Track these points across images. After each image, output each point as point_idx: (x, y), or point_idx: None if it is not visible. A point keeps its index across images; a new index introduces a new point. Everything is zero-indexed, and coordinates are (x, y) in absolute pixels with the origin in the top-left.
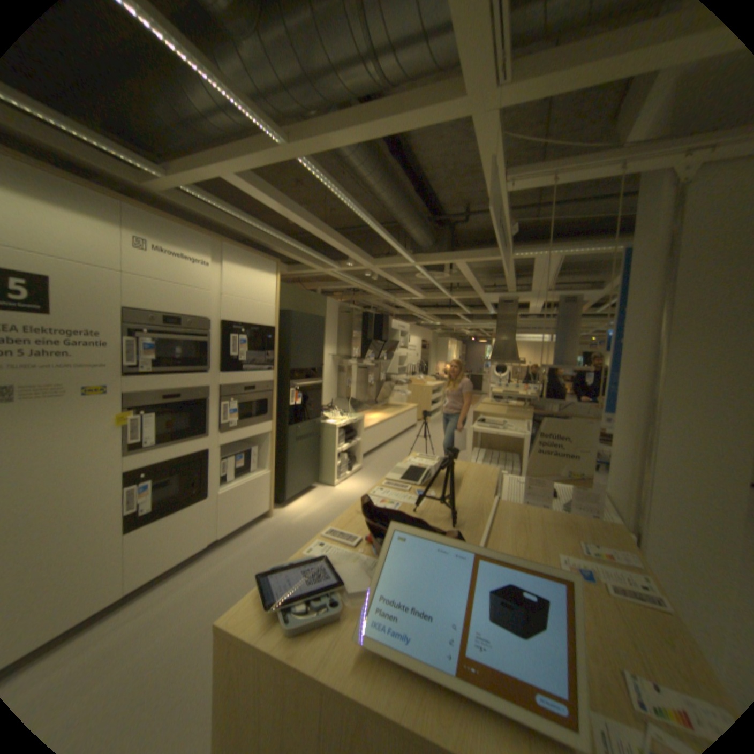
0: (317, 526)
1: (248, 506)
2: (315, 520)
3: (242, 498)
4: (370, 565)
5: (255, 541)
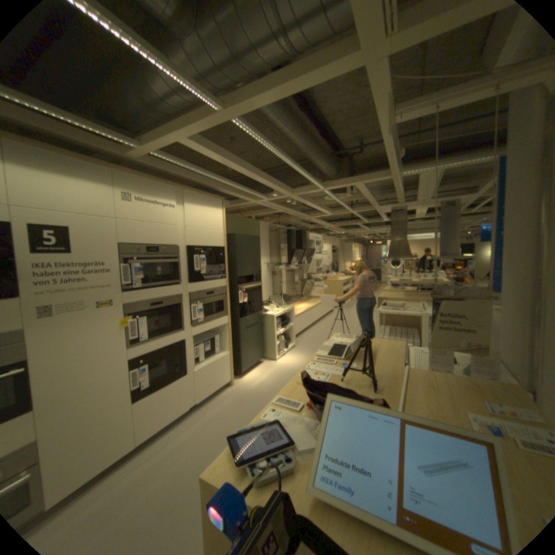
0: (266, 391)
1: (215, 378)
2: (264, 387)
3: (211, 373)
4: (312, 426)
5: (223, 404)
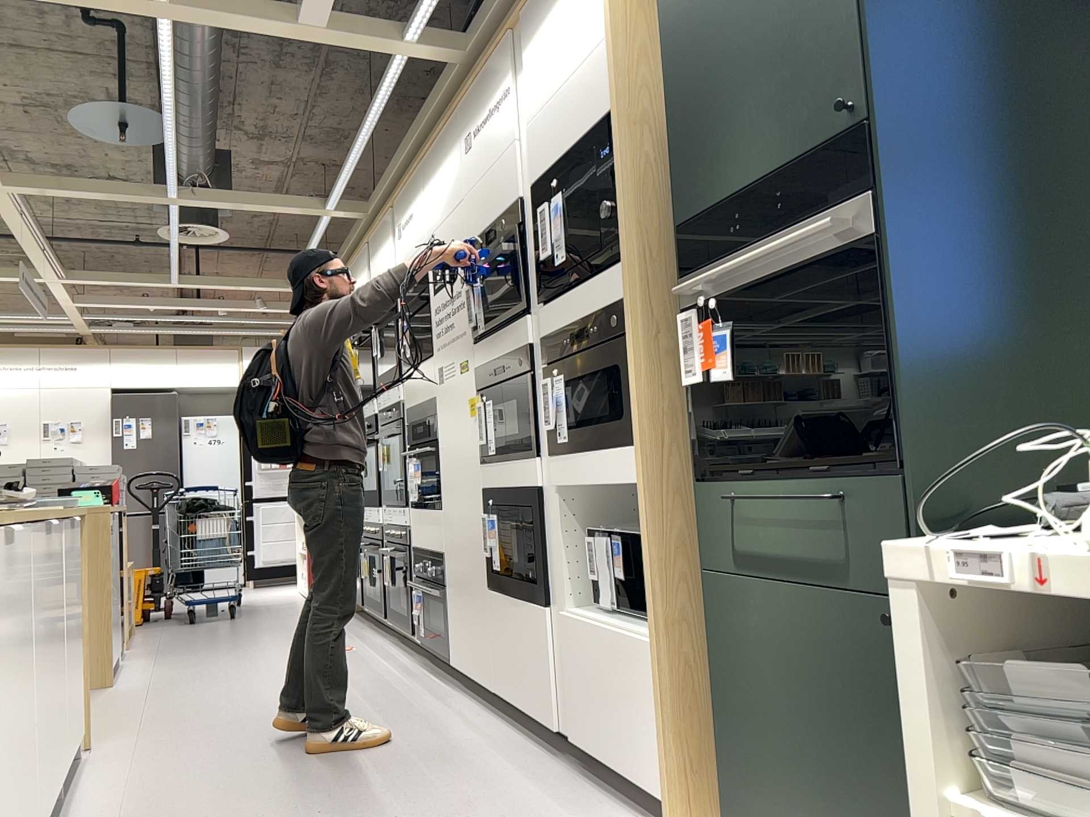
0: None
1: (616, 716)
2: None
3: (602, 674)
4: None
5: (557, 815)
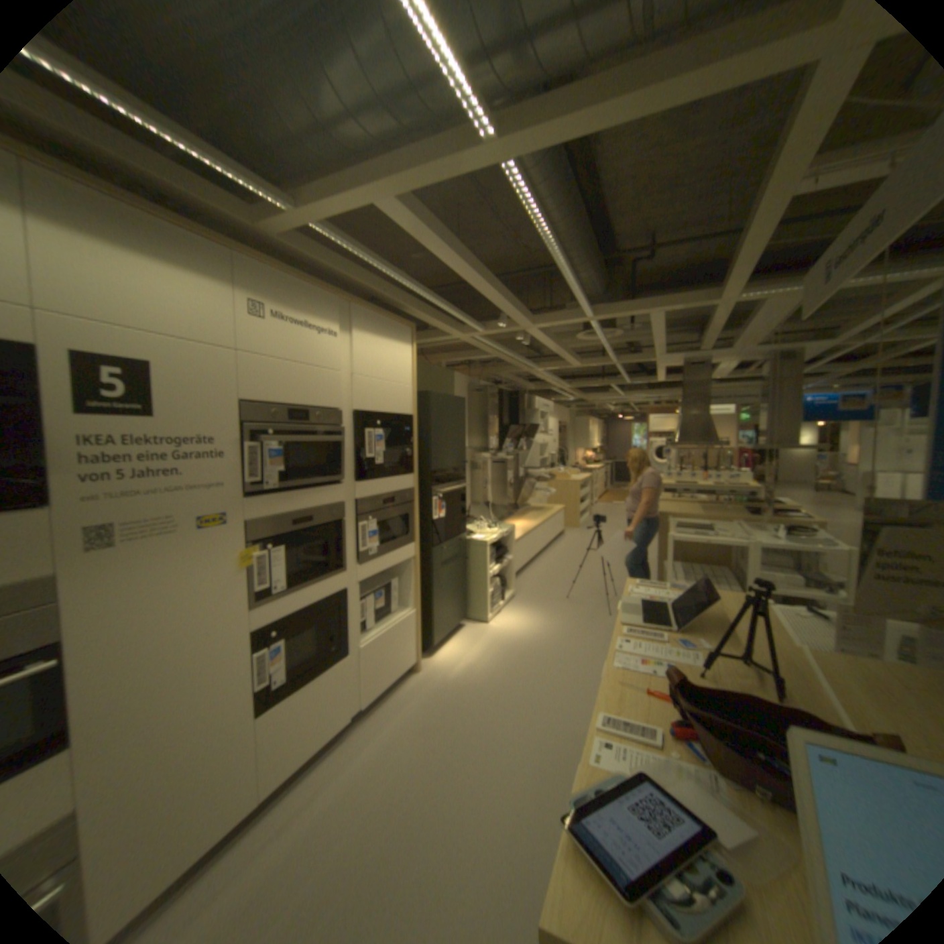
0: (482, 681)
1: (392, 660)
2: (476, 672)
3: (385, 650)
4: (705, 781)
5: (407, 708)
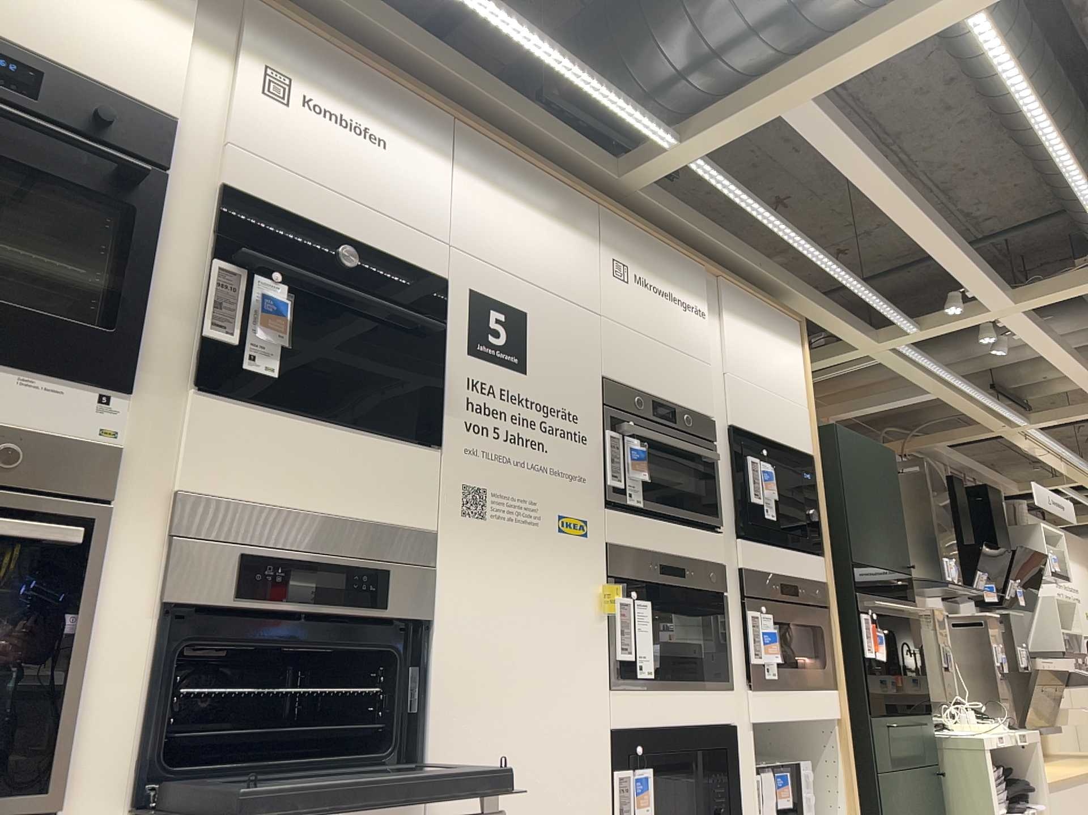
0: None
1: None
2: None
3: None
4: None
5: None
